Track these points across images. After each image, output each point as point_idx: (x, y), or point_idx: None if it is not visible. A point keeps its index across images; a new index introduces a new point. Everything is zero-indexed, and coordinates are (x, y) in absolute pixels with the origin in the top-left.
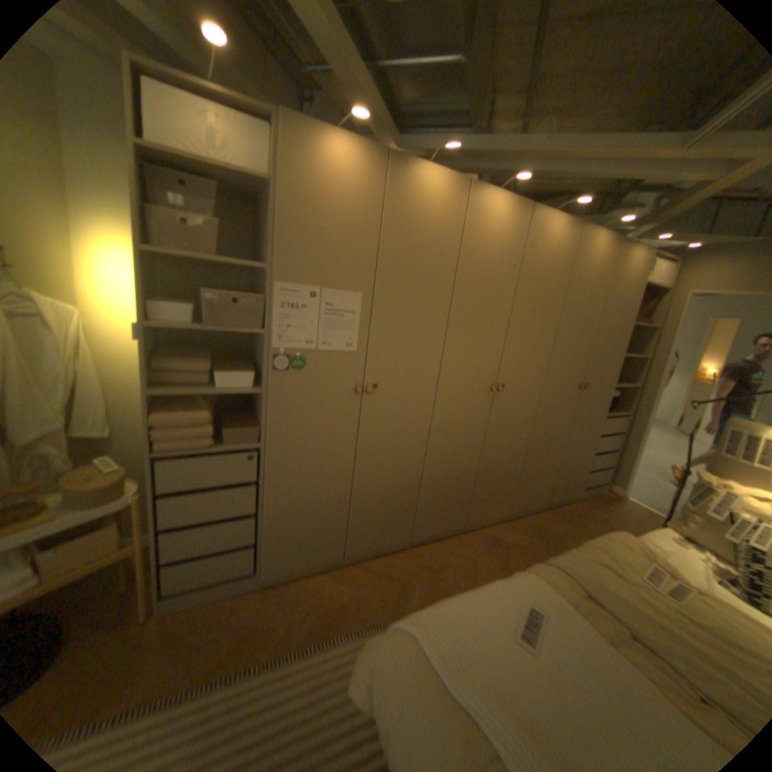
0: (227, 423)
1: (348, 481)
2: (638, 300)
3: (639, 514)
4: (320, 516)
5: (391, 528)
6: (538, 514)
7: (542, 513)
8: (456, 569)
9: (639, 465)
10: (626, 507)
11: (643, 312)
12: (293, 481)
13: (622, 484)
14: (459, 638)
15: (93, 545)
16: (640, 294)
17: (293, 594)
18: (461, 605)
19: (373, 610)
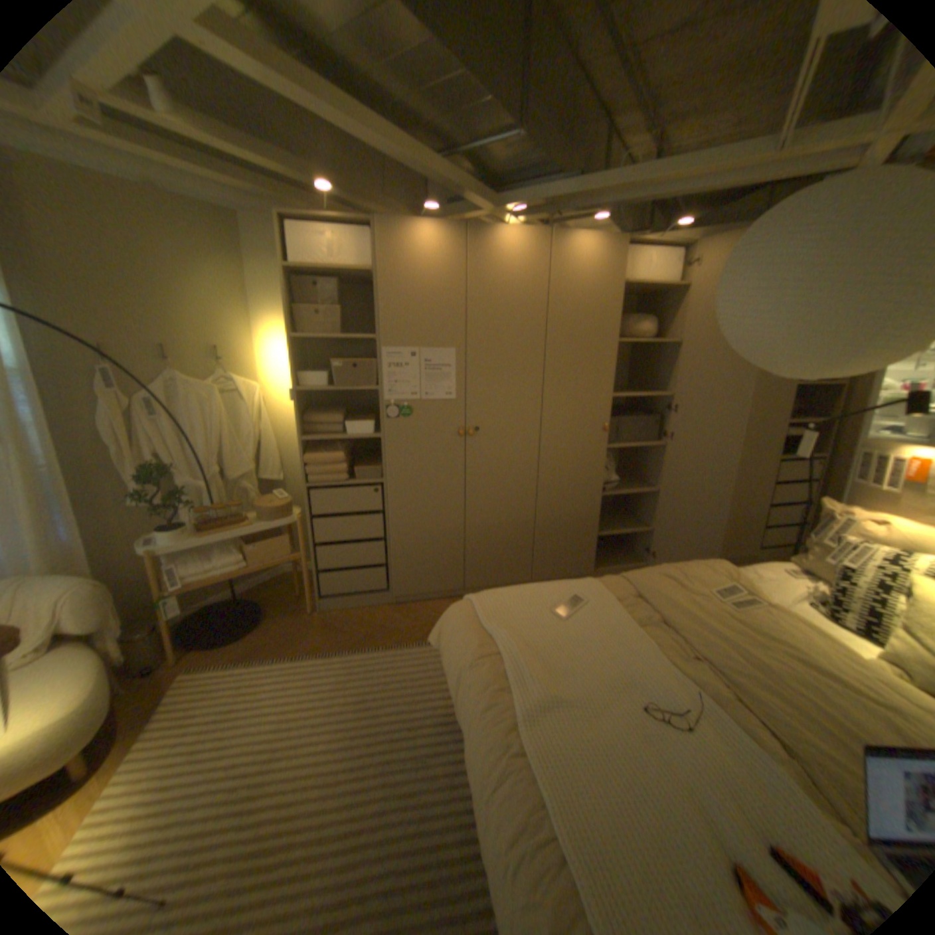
0: (358, 465)
1: (460, 517)
2: None
3: None
4: (438, 546)
5: (508, 565)
6: None
7: None
8: None
9: None
10: None
11: None
12: (411, 513)
13: None
14: (504, 605)
15: (273, 549)
16: None
17: (418, 610)
18: (515, 589)
19: None
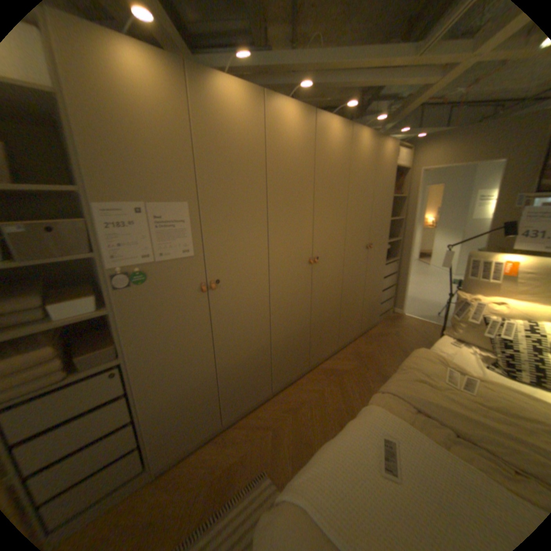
0: (79, 349)
1: (212, 366)
2: (392, 179)
3: (414, 323)
4: (194, 401)
5: (255, 388)
6: (354, 342)
7: (357, 340)
8: (310, 403)
9: (408, 291)
10: (406, 321)
11: (396, 187)
12: (162, 382)
13: (400, 306)
14: (339, 493)
15: None
16: (393, 174)
17: (184, 472)
18: (332, 458)
19: (256, 462)
